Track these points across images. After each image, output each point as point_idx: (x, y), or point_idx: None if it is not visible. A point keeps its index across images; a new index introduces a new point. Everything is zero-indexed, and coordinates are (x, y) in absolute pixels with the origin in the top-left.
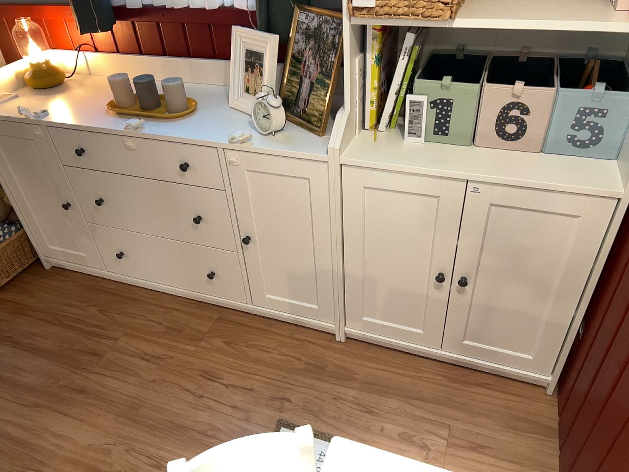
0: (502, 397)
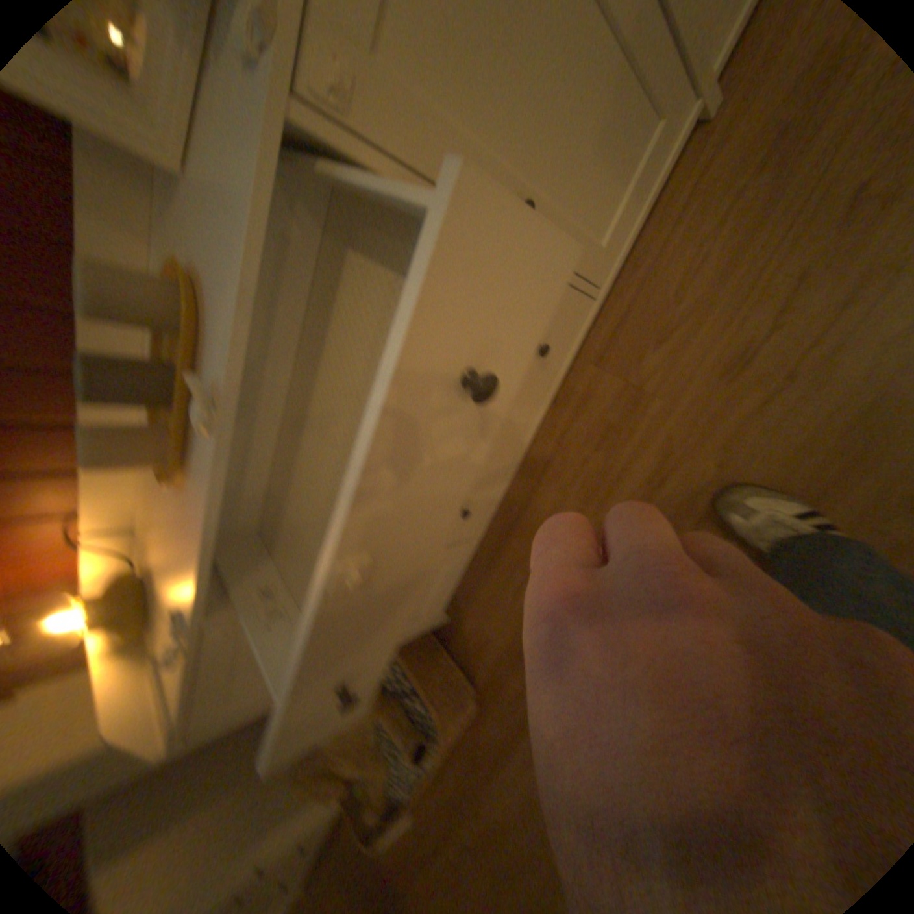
0: None
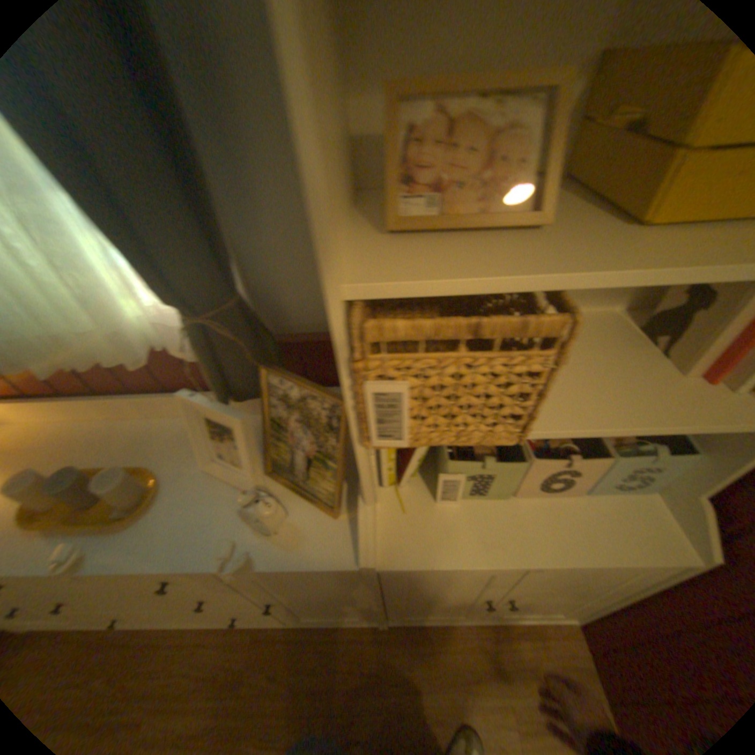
0: (545, 651)
